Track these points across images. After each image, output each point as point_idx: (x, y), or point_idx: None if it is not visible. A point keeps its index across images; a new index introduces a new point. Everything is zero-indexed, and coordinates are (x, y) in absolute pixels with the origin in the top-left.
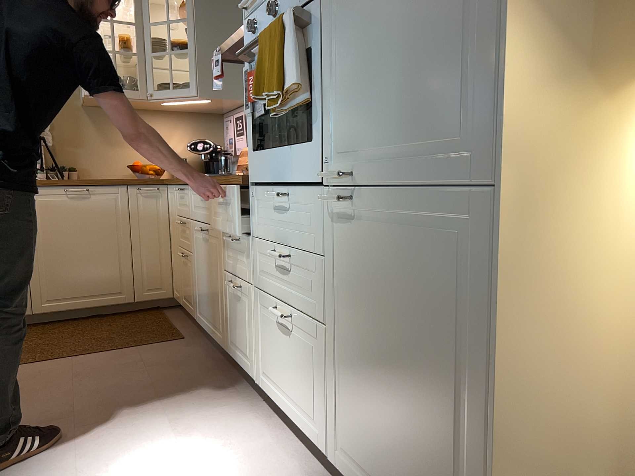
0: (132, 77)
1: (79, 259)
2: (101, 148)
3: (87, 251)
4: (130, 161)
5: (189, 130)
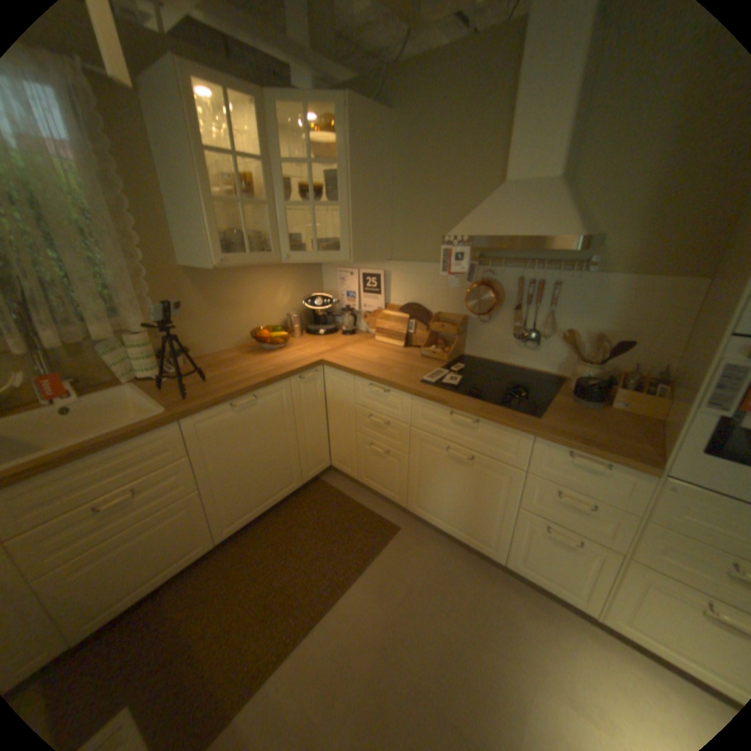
0: (257, 233)
1: (253, 471)
2: (209, 317)
3: (260, 459)
4: (242, 325)
5: (293, 280)
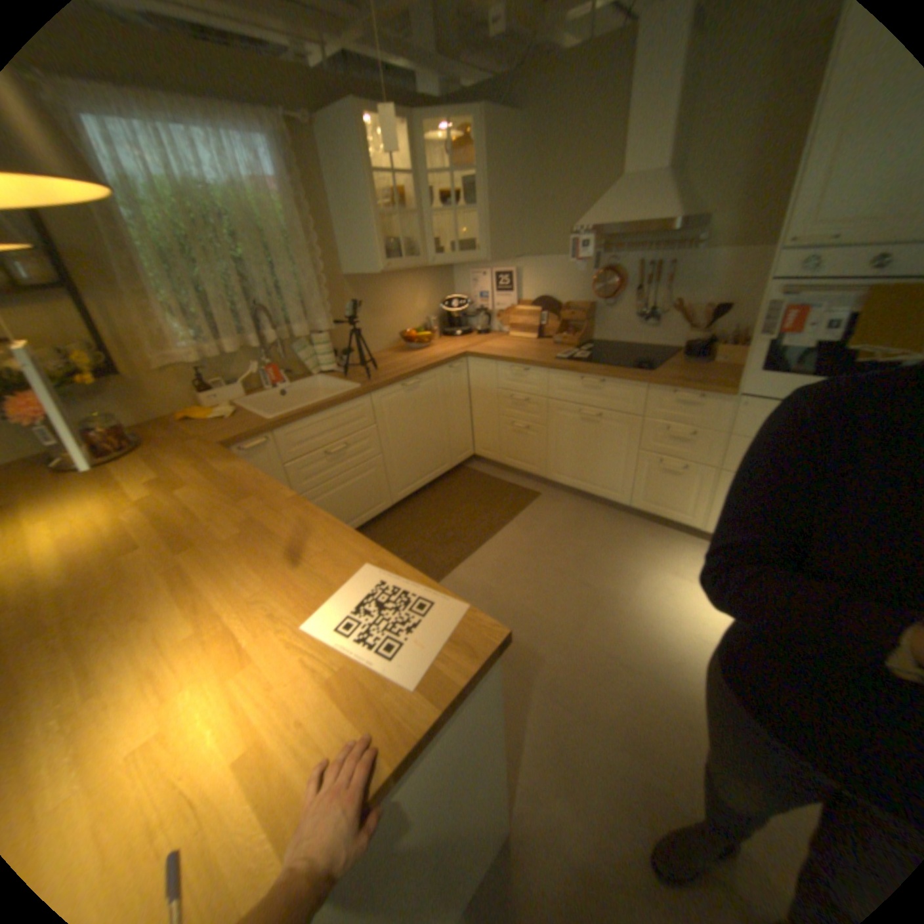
0: (406, 240)
1: (416, 447)
2: (364, 321)
3: (420, 437)
4: (388, 329)
5: (427, 286)
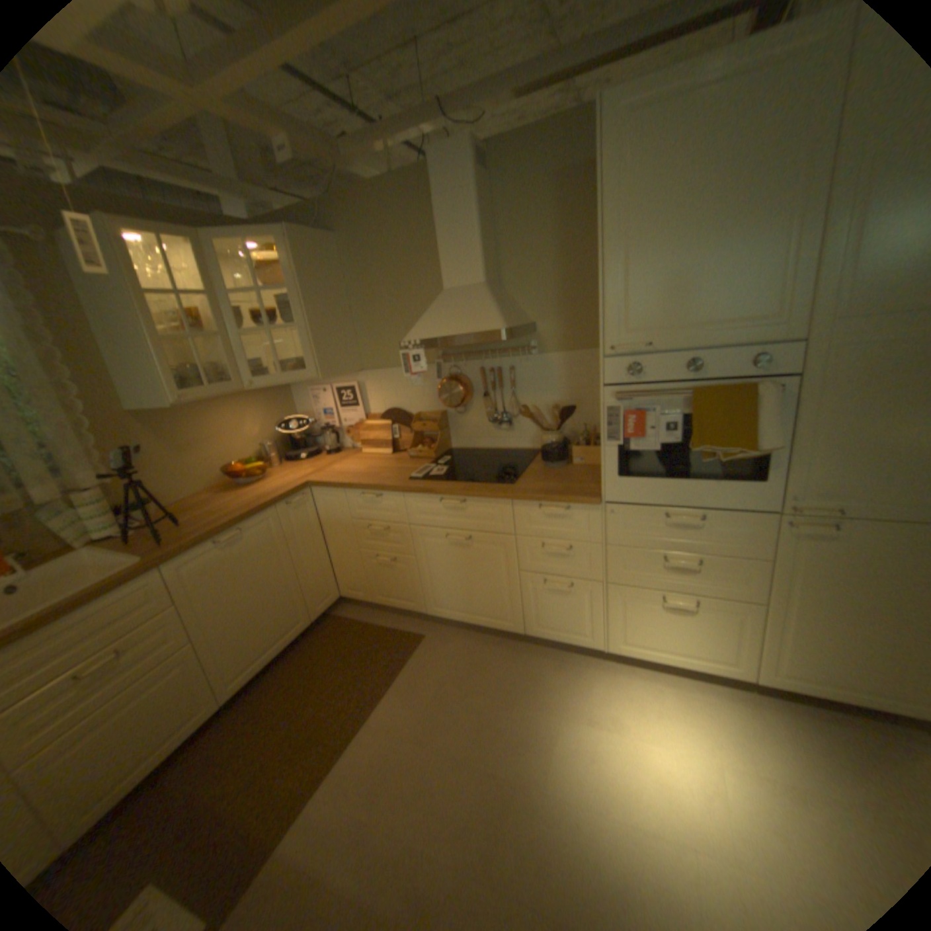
0: (213, 364)
1: (251, 614)
2: (168, 460)
3: (257, 599)
4: (209, 464)
5: (260, 407)
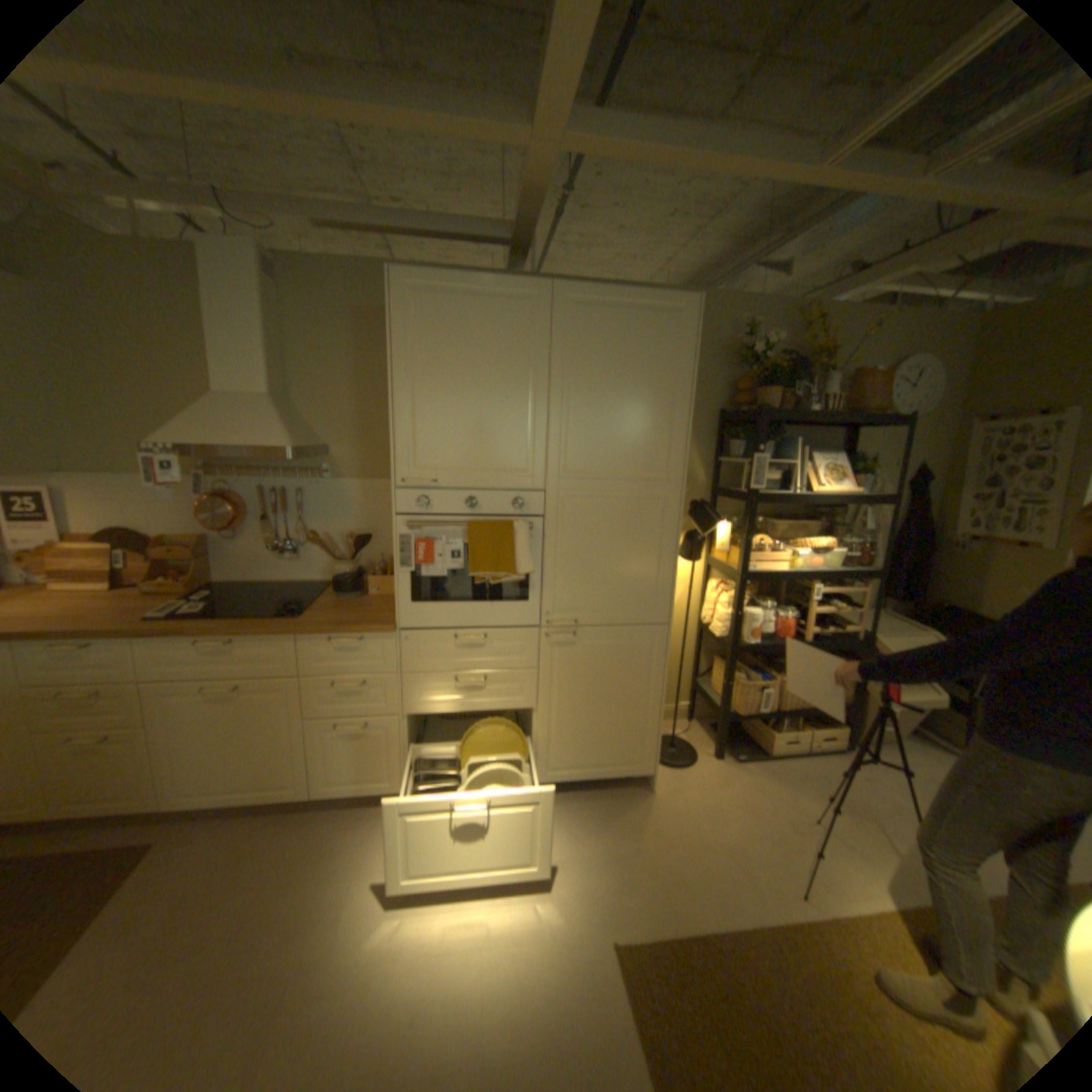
0: None
1: None
2: None
3: None
4: None
5: None
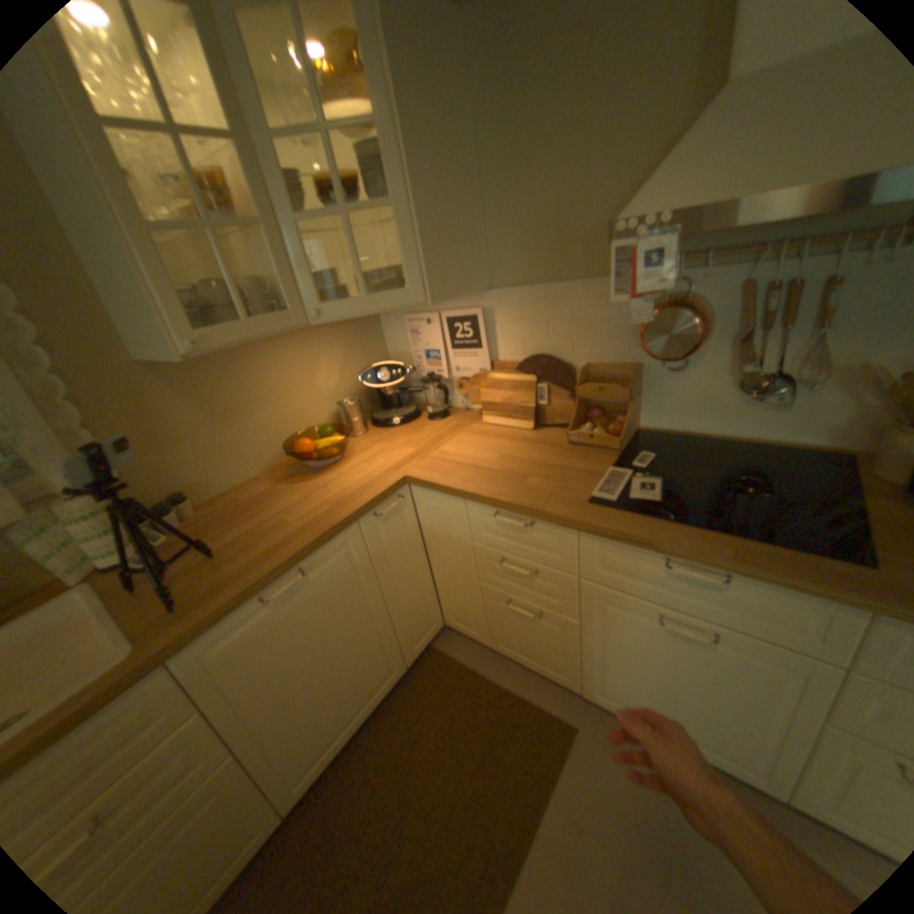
0: (257, 279)
1: (325, 683)
2: (210, 433)
3: (333, 662)
4: (270, 434)
5: (338, 346)
